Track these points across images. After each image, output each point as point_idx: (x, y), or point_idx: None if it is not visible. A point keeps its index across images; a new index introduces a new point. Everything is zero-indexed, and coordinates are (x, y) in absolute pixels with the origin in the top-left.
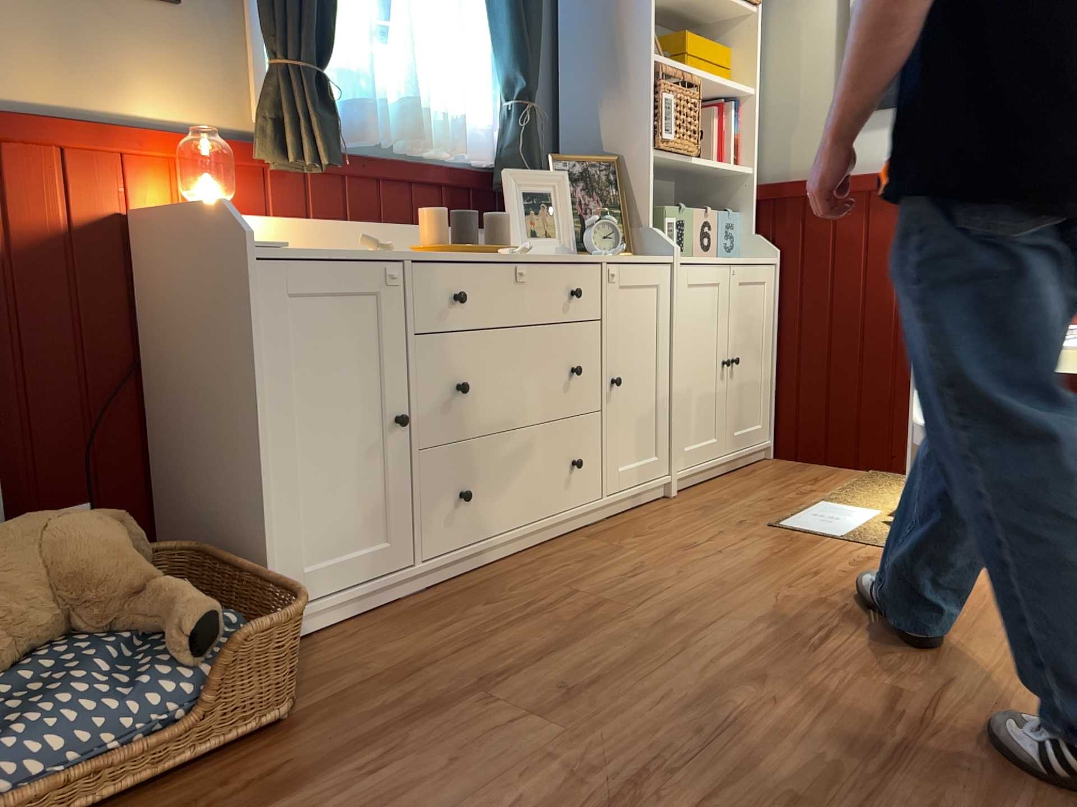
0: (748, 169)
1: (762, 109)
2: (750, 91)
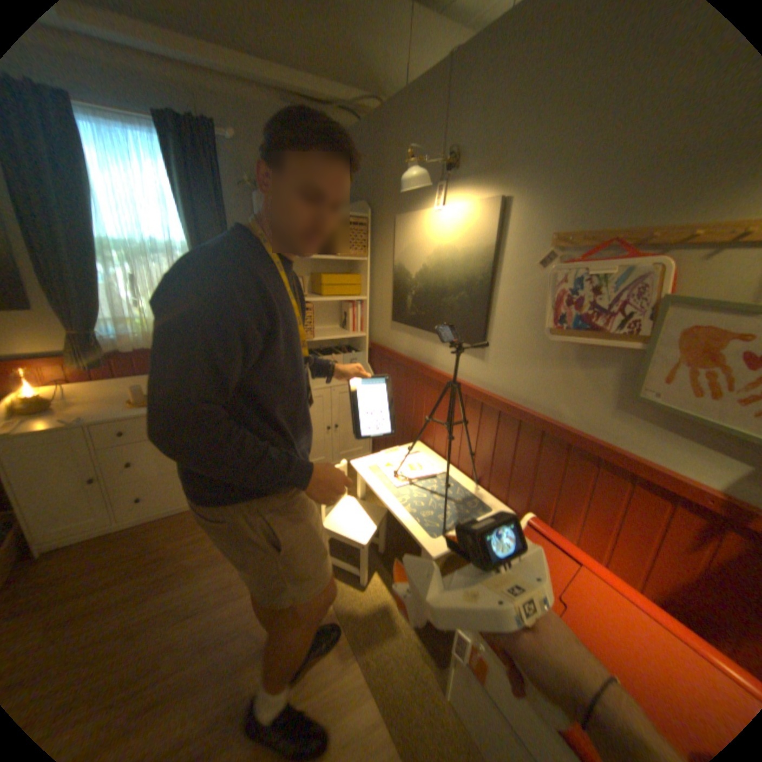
0: (362, 336)
1: (372, 306)
2: (362, 300)
